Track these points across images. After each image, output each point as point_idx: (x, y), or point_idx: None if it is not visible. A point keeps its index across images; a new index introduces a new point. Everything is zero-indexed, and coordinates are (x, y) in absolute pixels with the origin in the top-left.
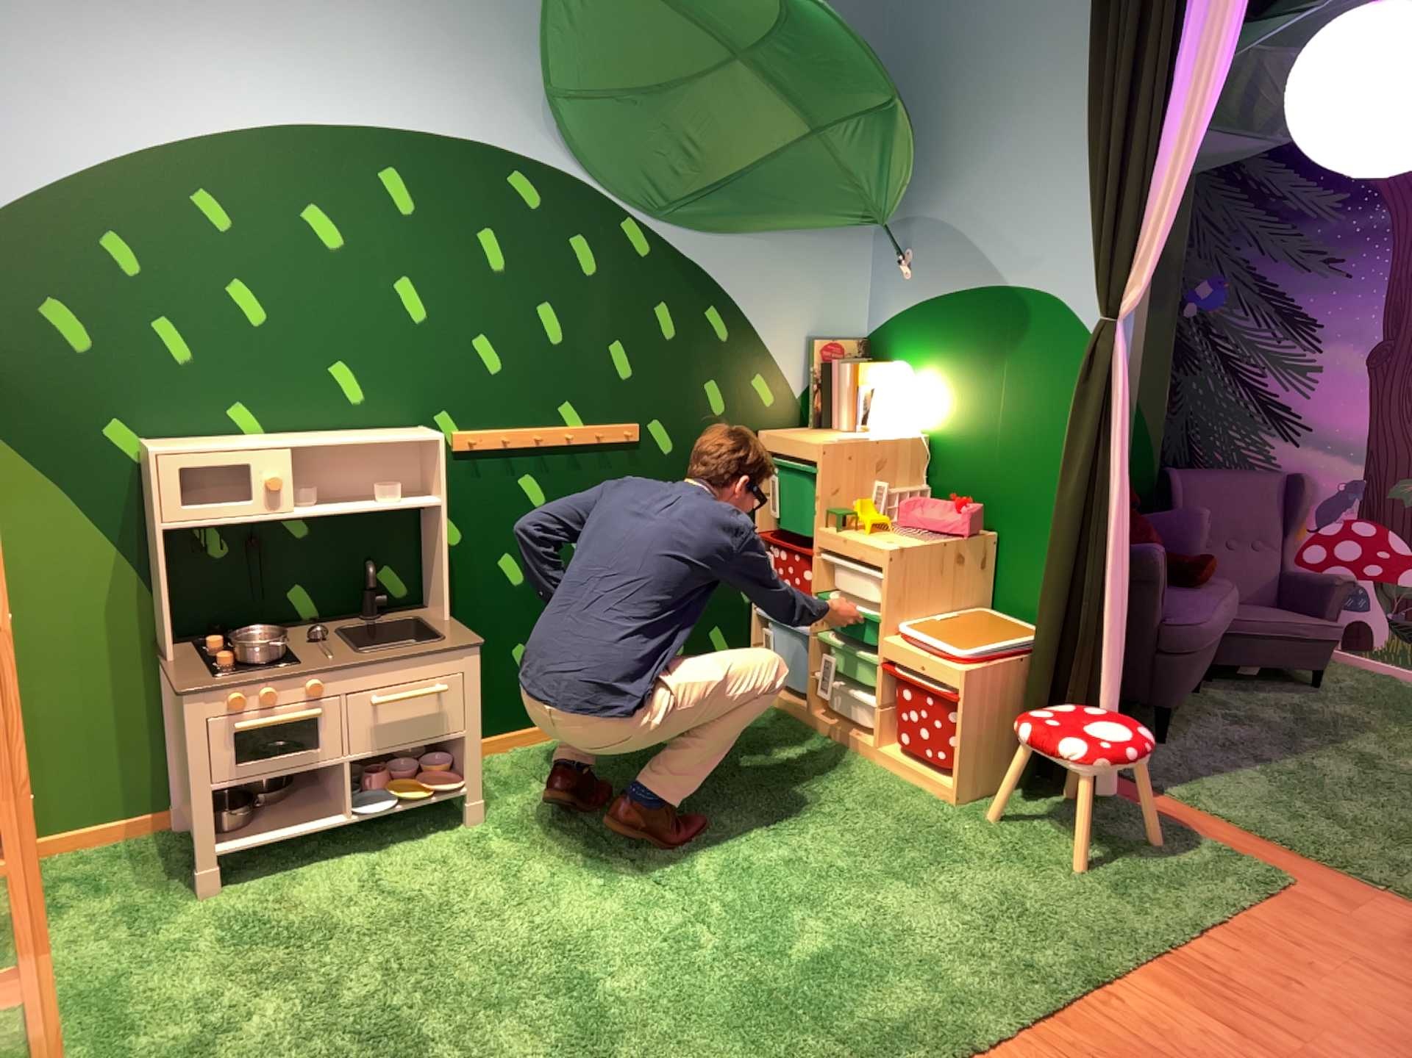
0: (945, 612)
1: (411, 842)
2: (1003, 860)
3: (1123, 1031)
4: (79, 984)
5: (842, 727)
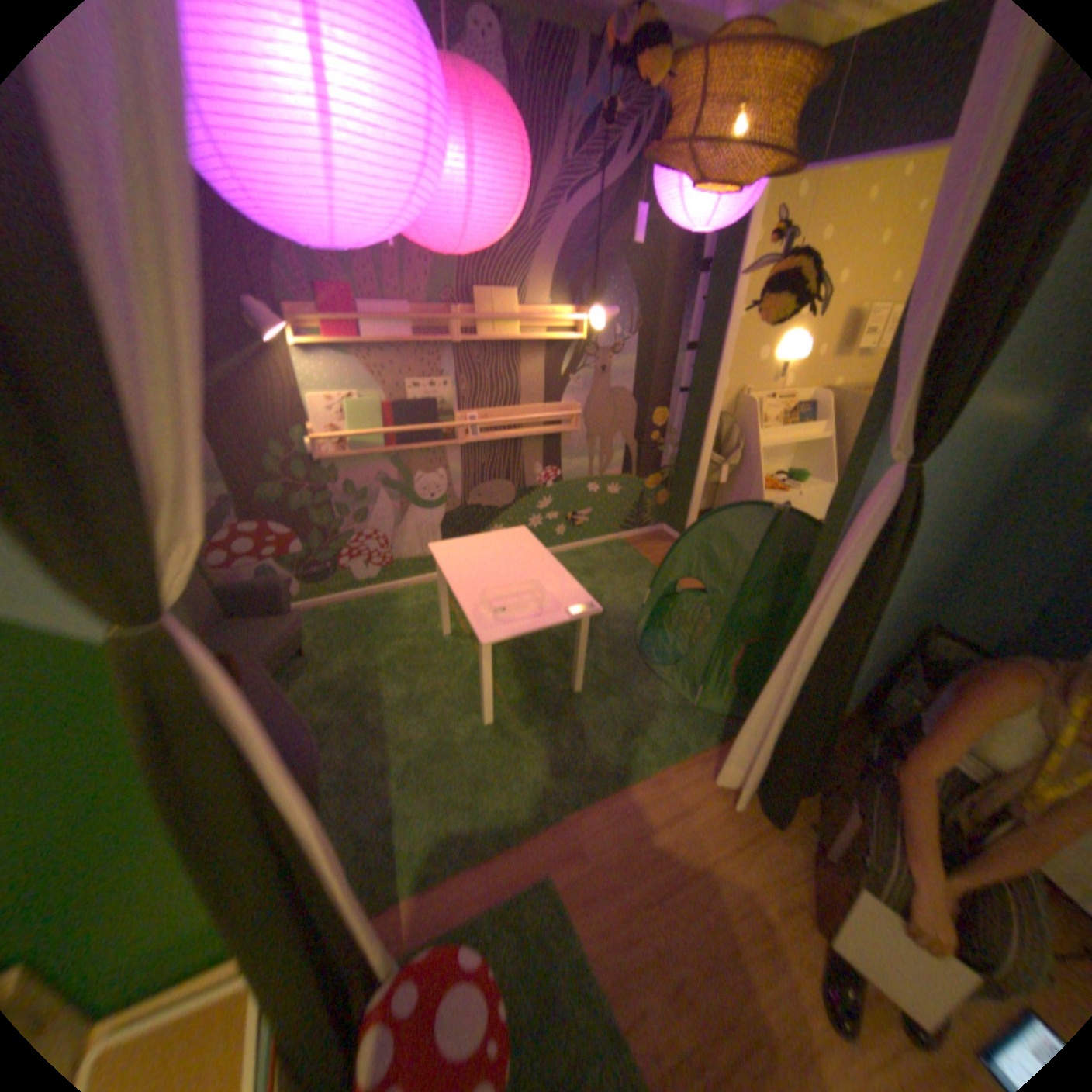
0: None
1: None
2: None
3: None
4: None
5: None
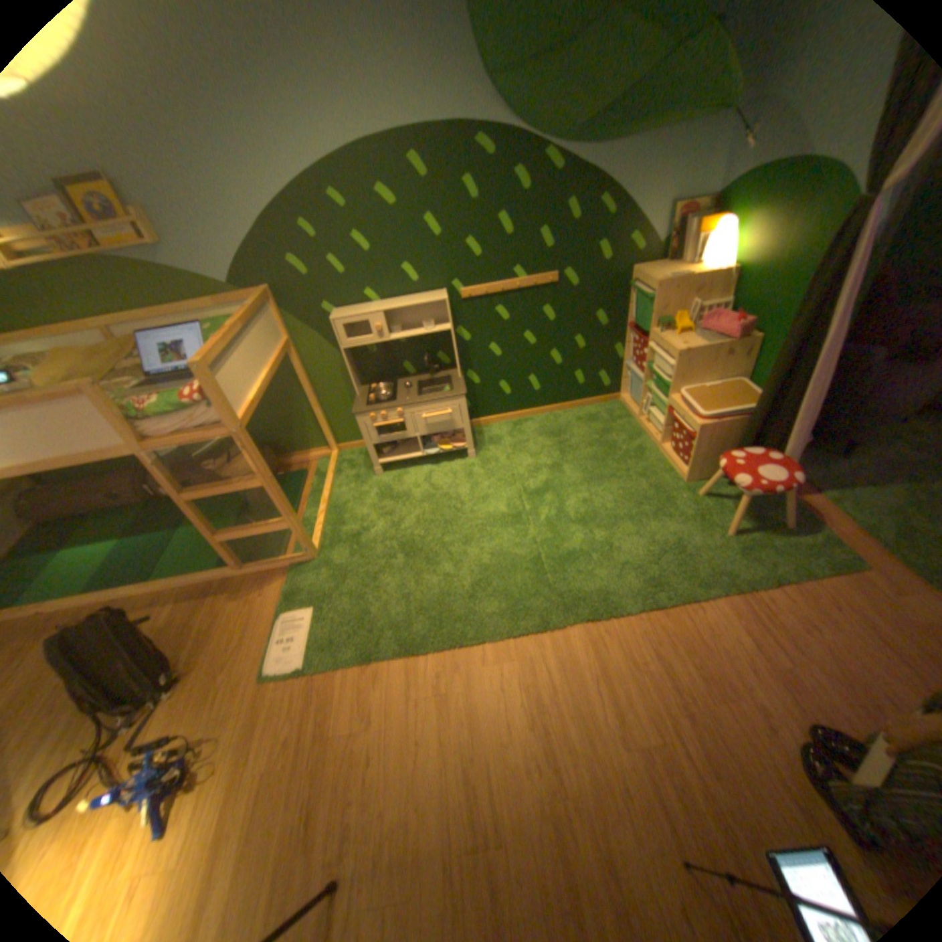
0: (713, 381)
1: (447, 464)
2: (690, 521)
3: (693, 628)
4: (336, 503)
5: (649, 428)
